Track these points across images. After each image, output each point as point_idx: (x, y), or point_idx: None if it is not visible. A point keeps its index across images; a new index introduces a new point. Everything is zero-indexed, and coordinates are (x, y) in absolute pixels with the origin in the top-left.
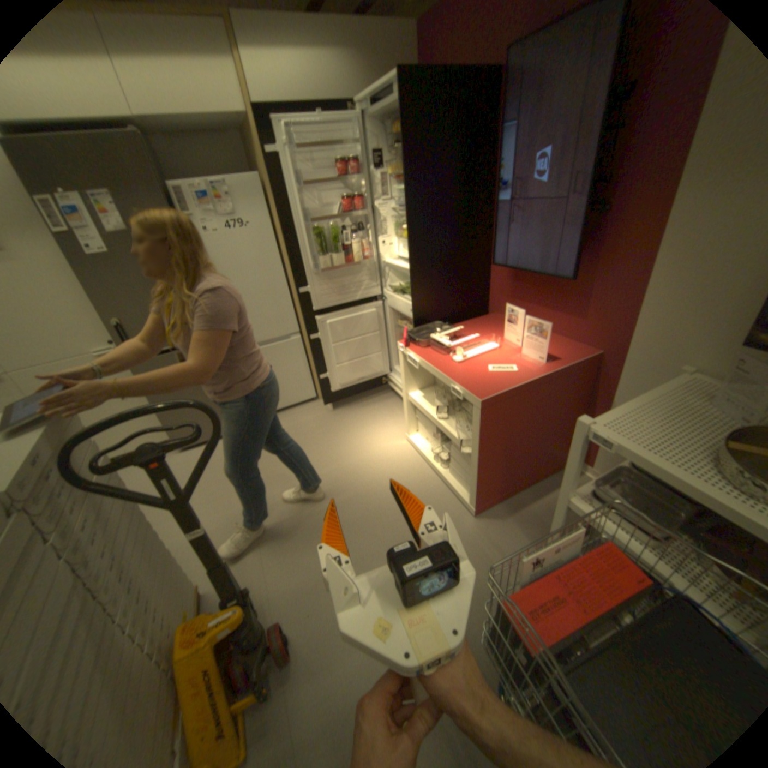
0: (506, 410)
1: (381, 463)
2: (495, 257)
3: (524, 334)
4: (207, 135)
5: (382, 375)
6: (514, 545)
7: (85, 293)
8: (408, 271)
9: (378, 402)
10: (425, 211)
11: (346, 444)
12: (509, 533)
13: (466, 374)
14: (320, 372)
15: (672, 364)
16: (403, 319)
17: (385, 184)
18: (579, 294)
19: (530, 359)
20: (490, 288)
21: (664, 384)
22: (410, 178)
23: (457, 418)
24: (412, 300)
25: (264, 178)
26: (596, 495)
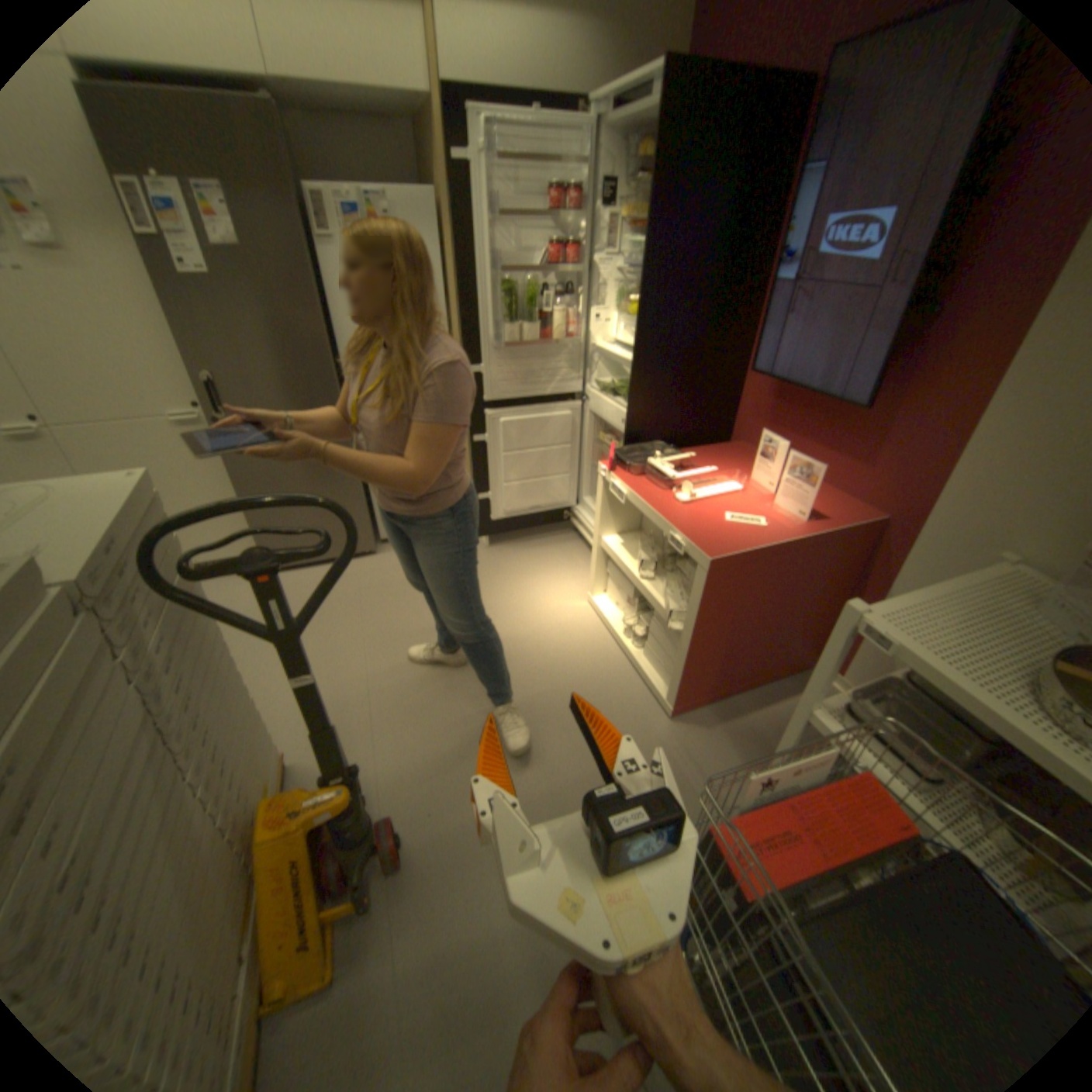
0: (741, 578)
1: (548, 628)
2: (757, 359)
3: (782, 477)
4: (364, 121)
5: (564, 507)
6: (721, 764)
7: (169, 329)
8: (627, 363)
9: (554, 544)
10: (668, 278)
11: (502, 595)
12: (715, 747)
13: (692, 520)
14: (478, 490)
15: (988, 548)
16: (607, 431)
17: (612, 230)
18: (870, 430)
19: (785, 513)
20: (740, 404)
21: (971, 574)
22: (656, 226)
23: (668, 580)
24: (628, 405)
25: (441, 196)
26: (853, 710)
